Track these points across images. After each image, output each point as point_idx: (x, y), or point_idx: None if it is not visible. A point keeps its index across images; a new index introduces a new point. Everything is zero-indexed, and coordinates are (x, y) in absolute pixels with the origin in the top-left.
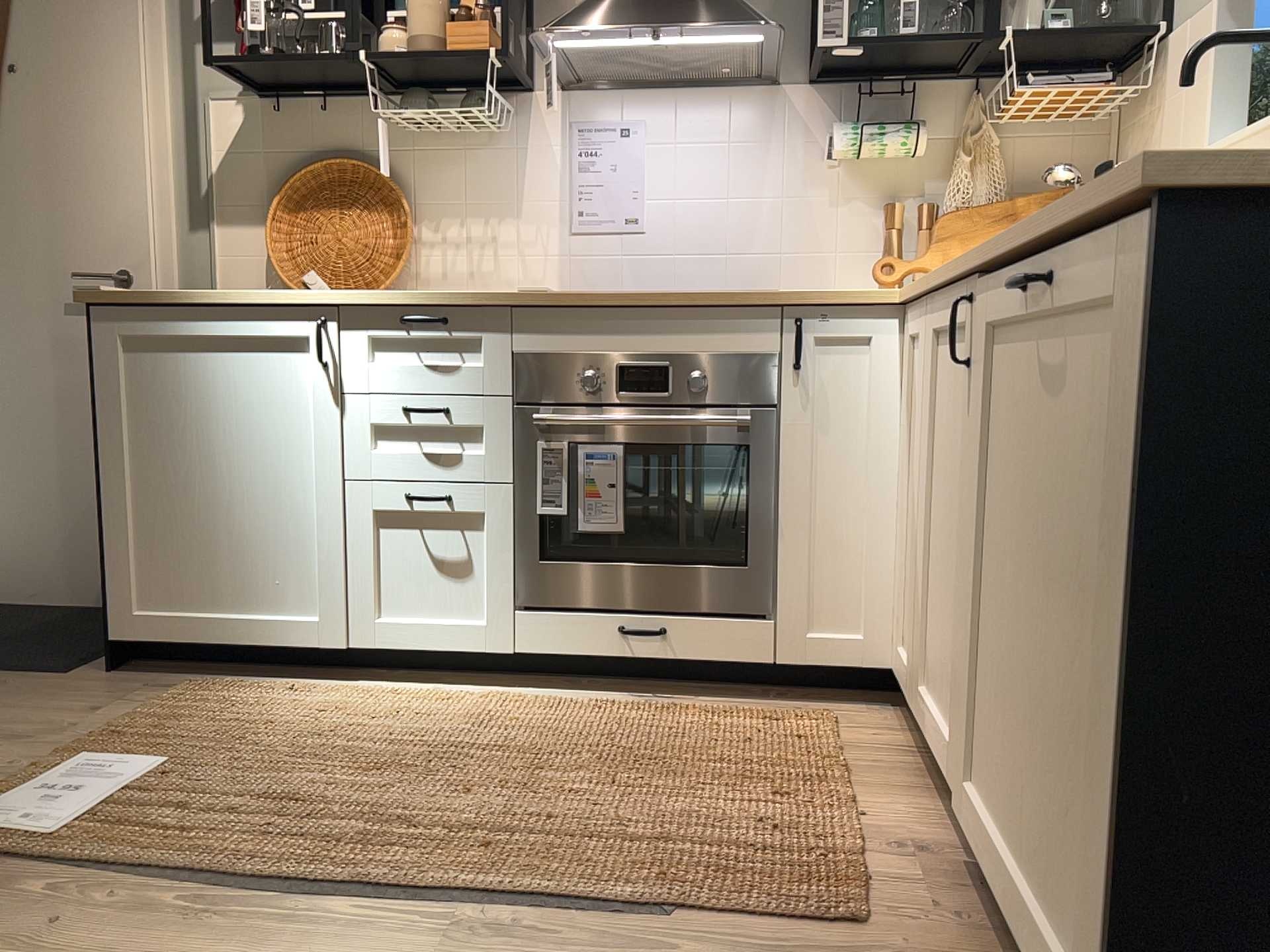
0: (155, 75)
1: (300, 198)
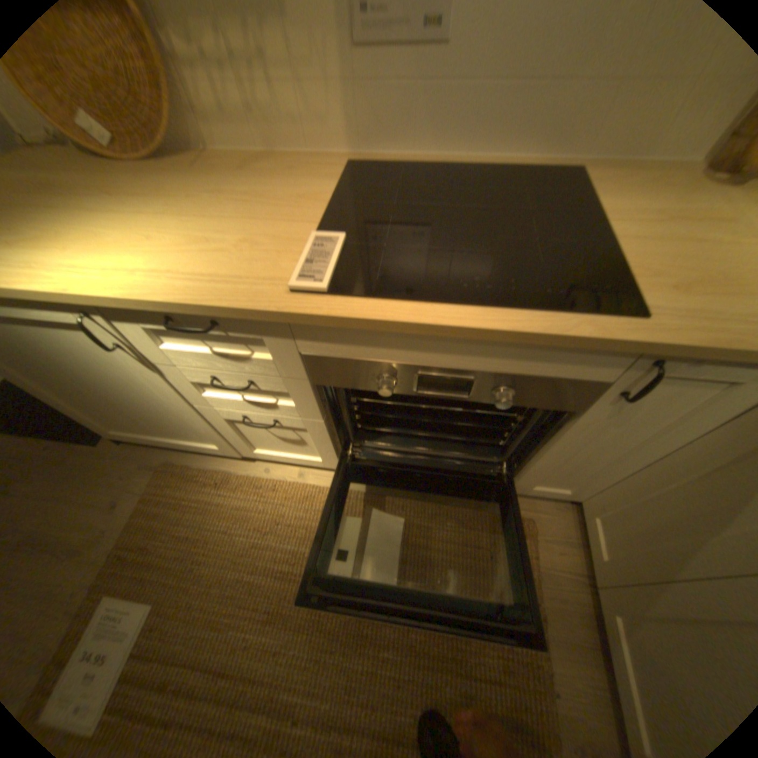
0: None
1: None
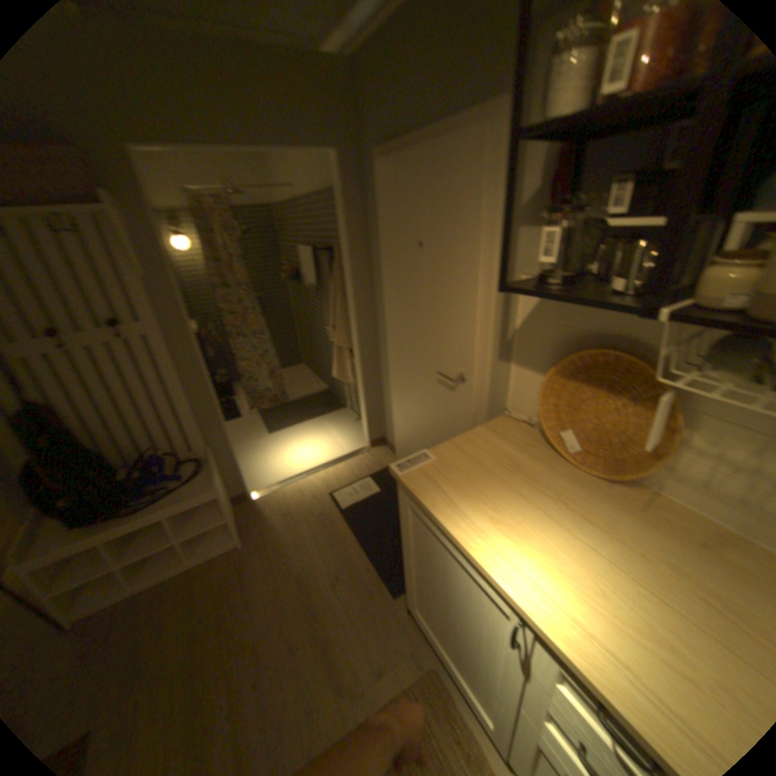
0: (490, 250)
1: (577, 367)
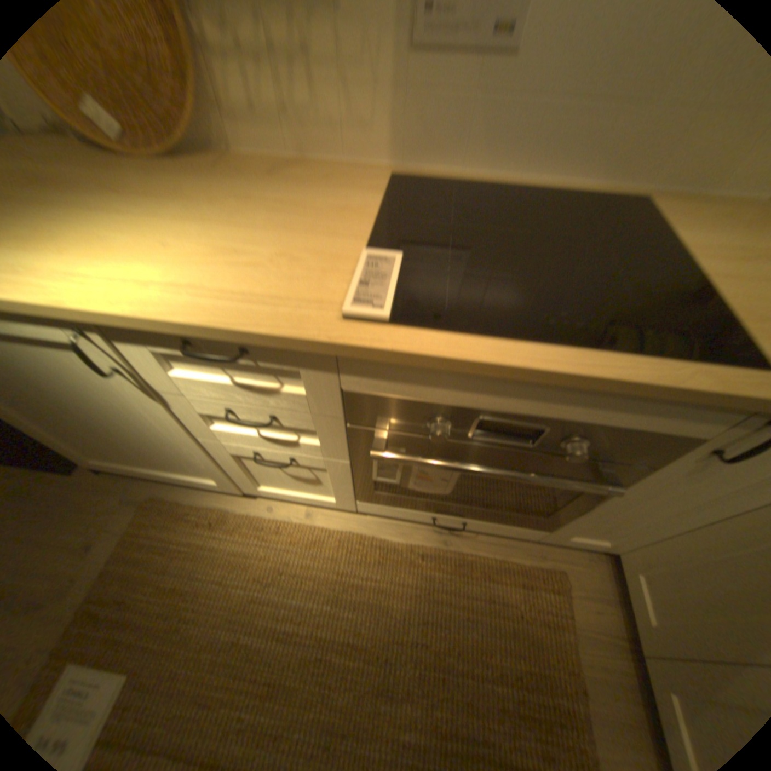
0: None
1: None
